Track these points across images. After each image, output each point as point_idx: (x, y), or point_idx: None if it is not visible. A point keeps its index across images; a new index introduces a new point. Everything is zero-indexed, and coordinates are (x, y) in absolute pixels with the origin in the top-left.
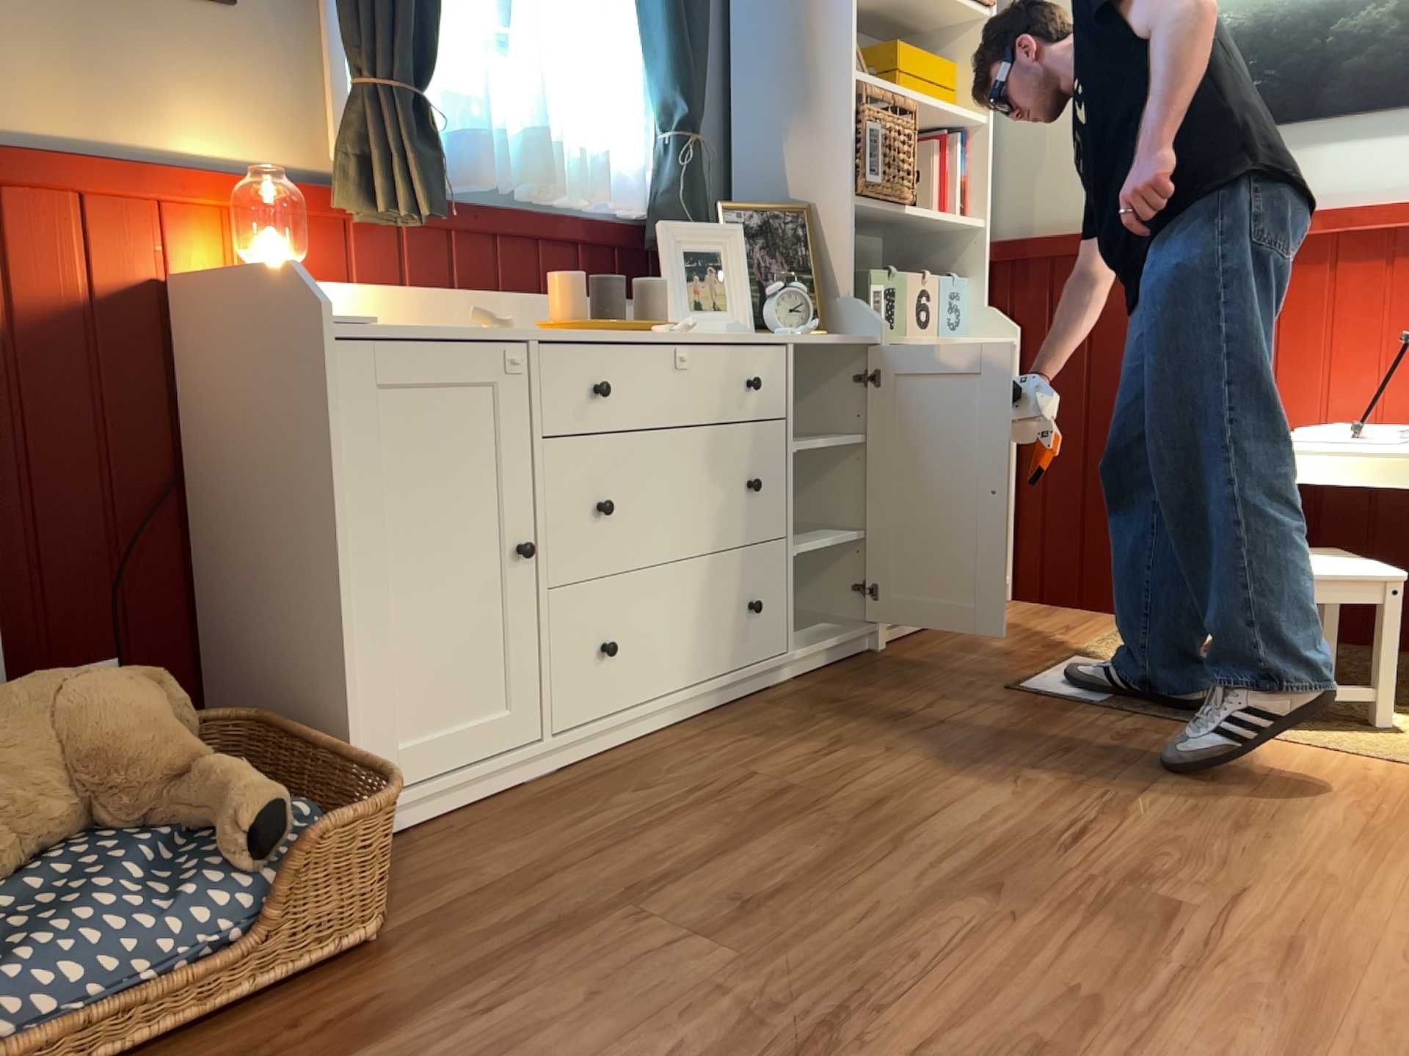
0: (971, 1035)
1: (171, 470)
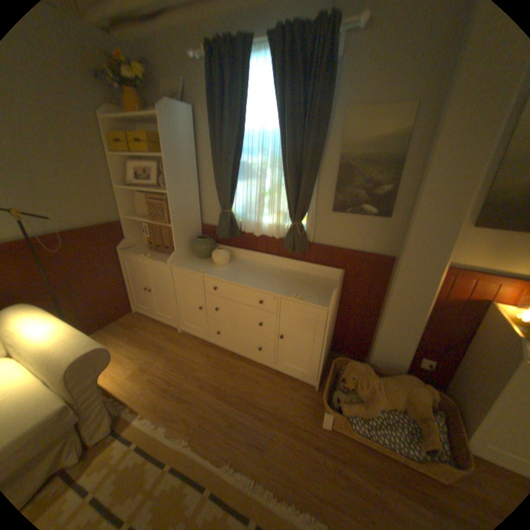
0: None
1: (470, 337)
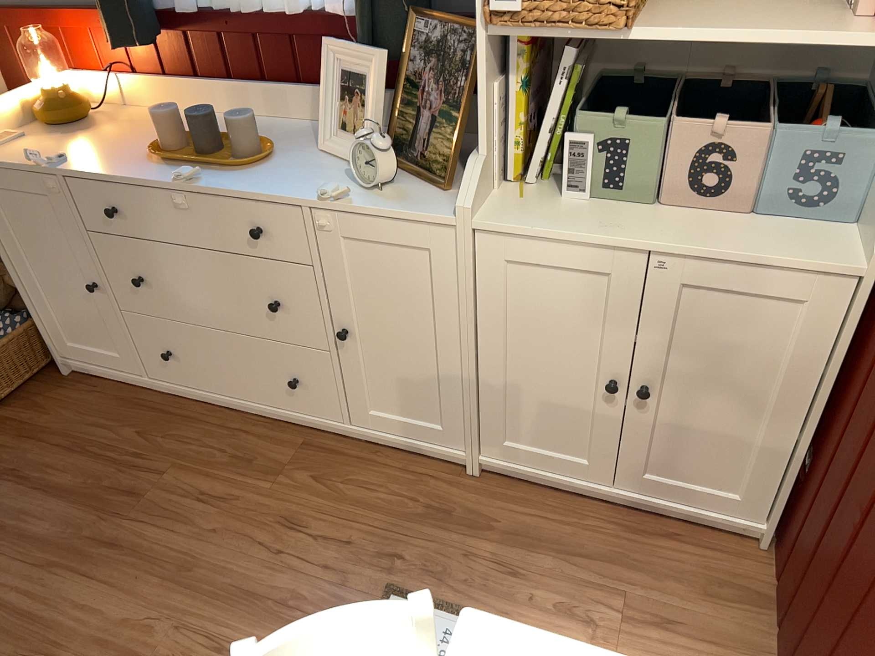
0: None
1: None
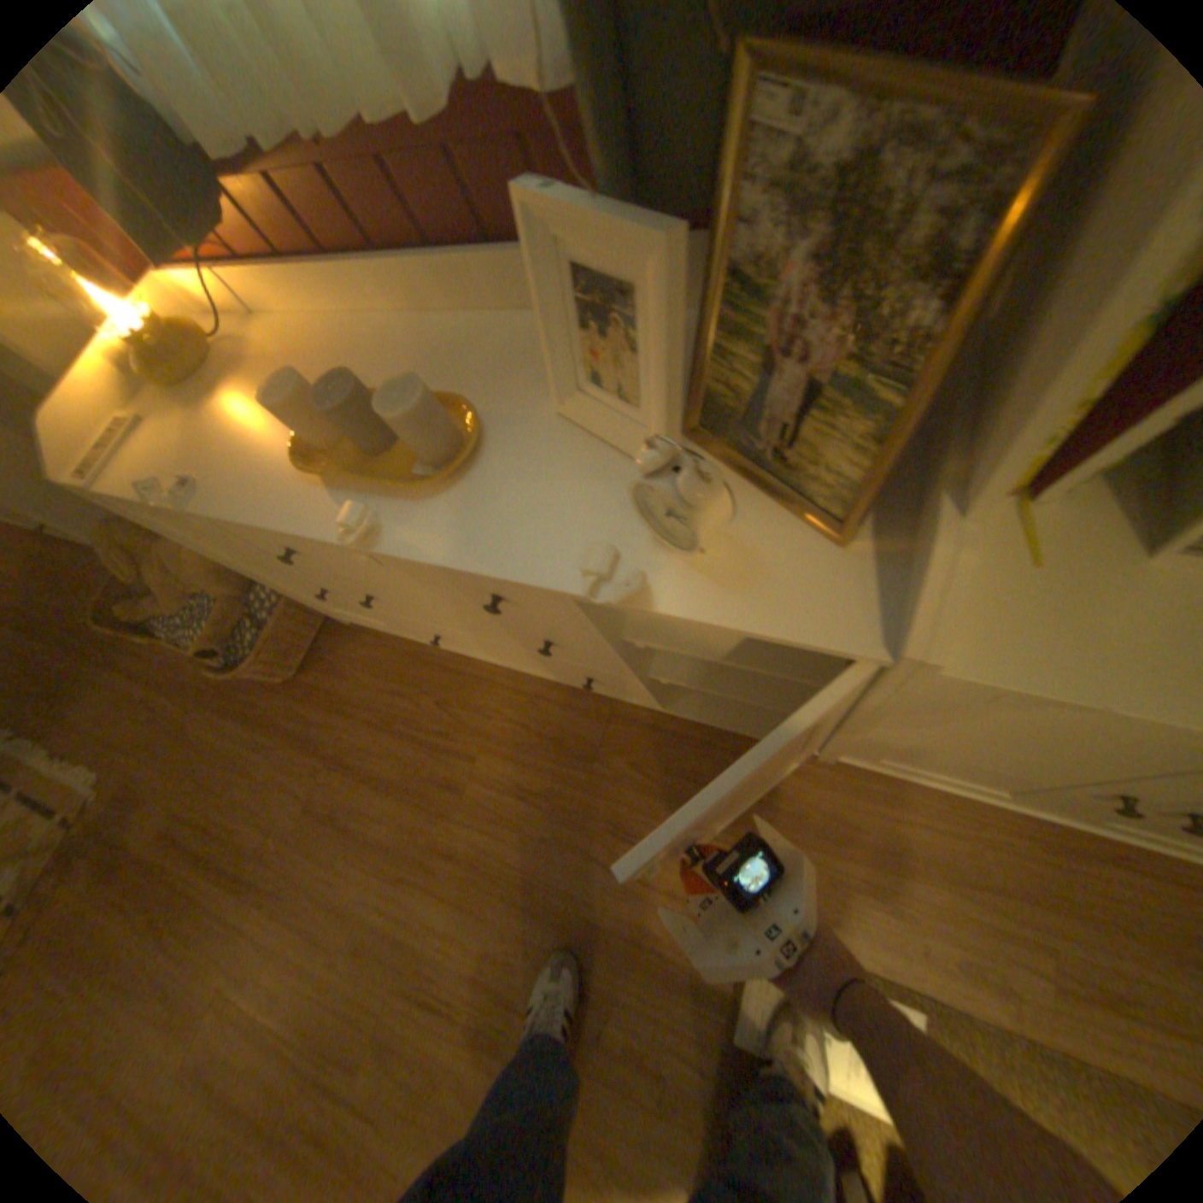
0: (249, 954)
1: None
